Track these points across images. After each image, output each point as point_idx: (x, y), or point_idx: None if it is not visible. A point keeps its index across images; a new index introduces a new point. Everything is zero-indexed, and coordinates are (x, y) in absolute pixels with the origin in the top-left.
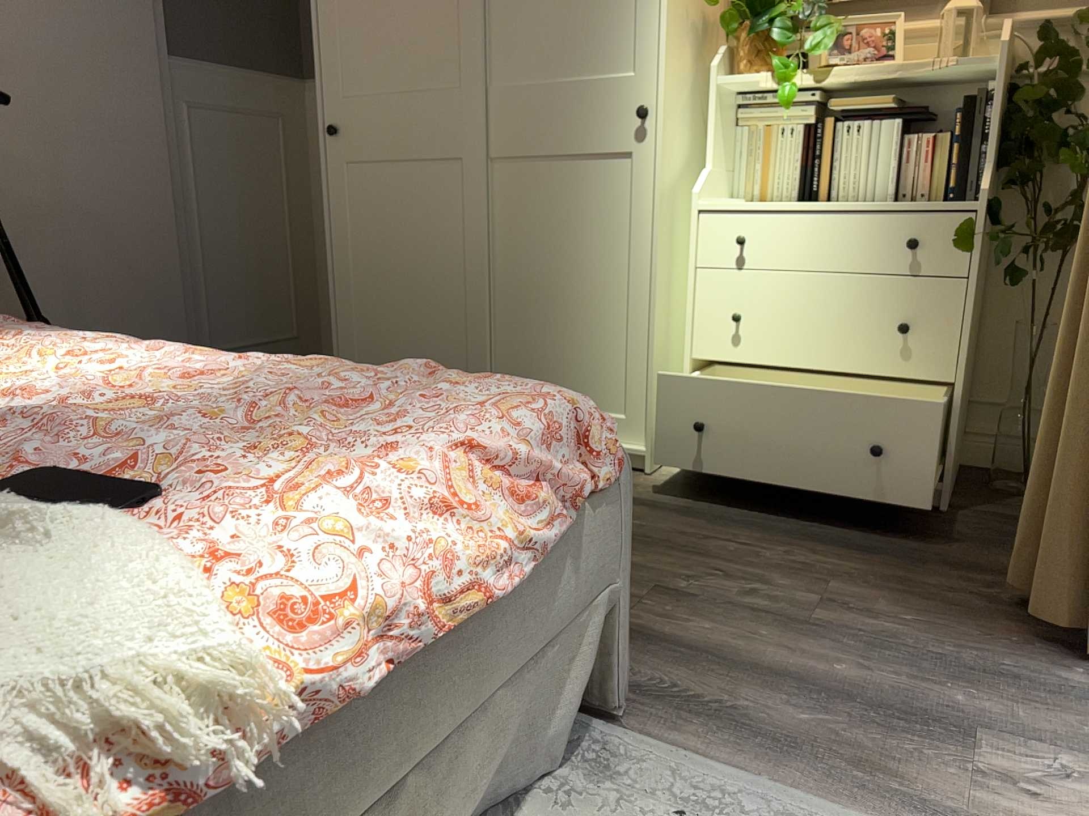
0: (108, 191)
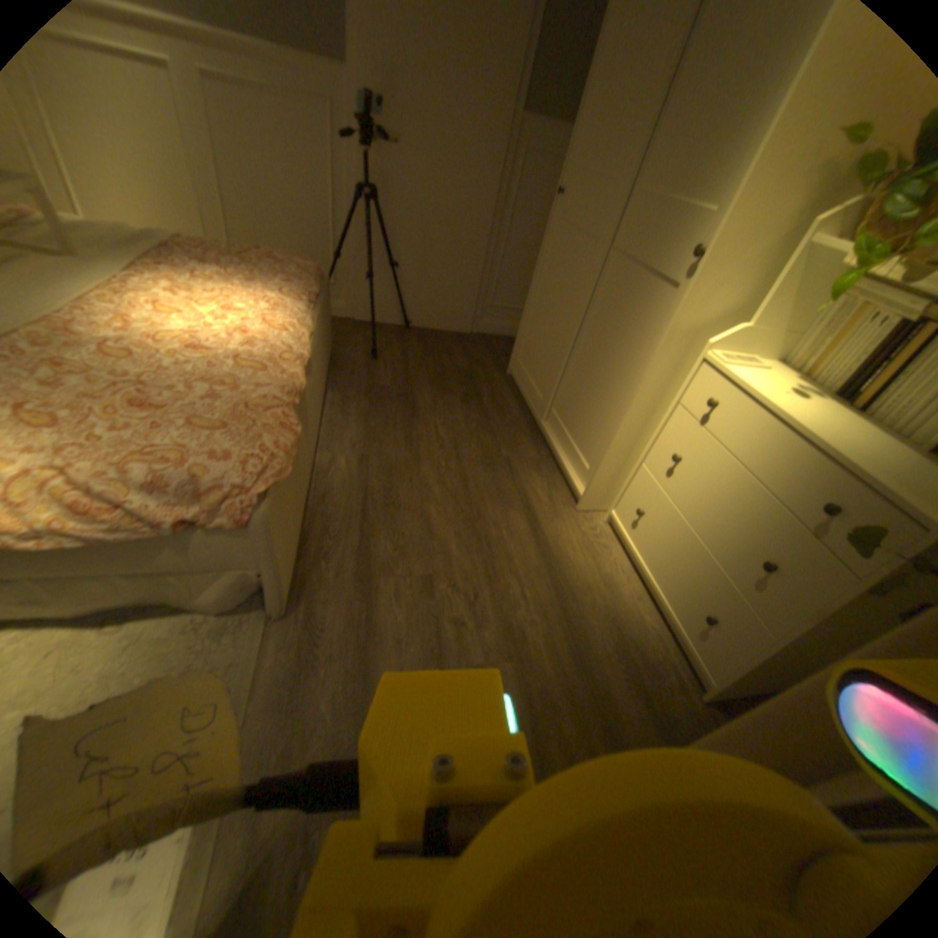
0: (455, 197)
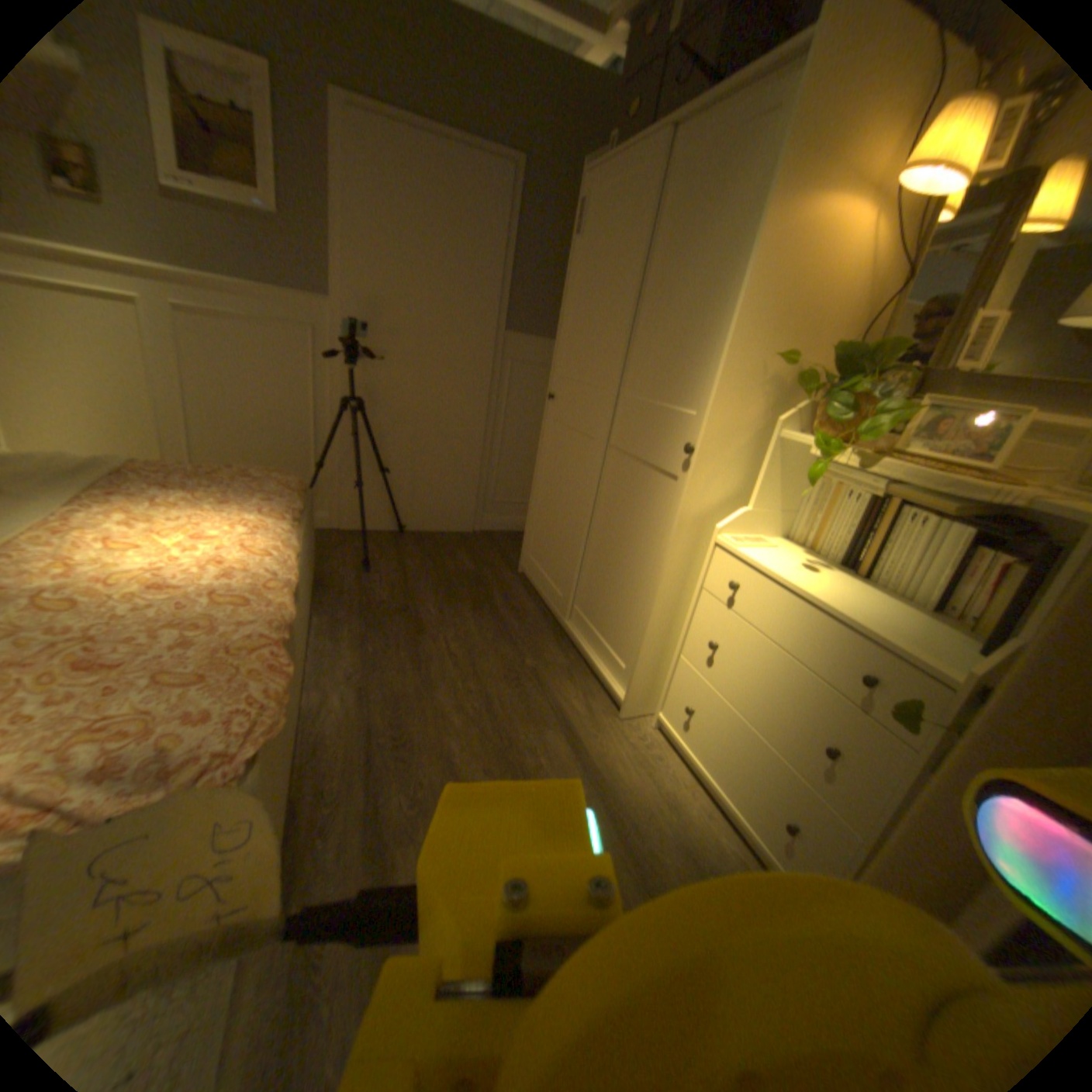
0: (444, 404)
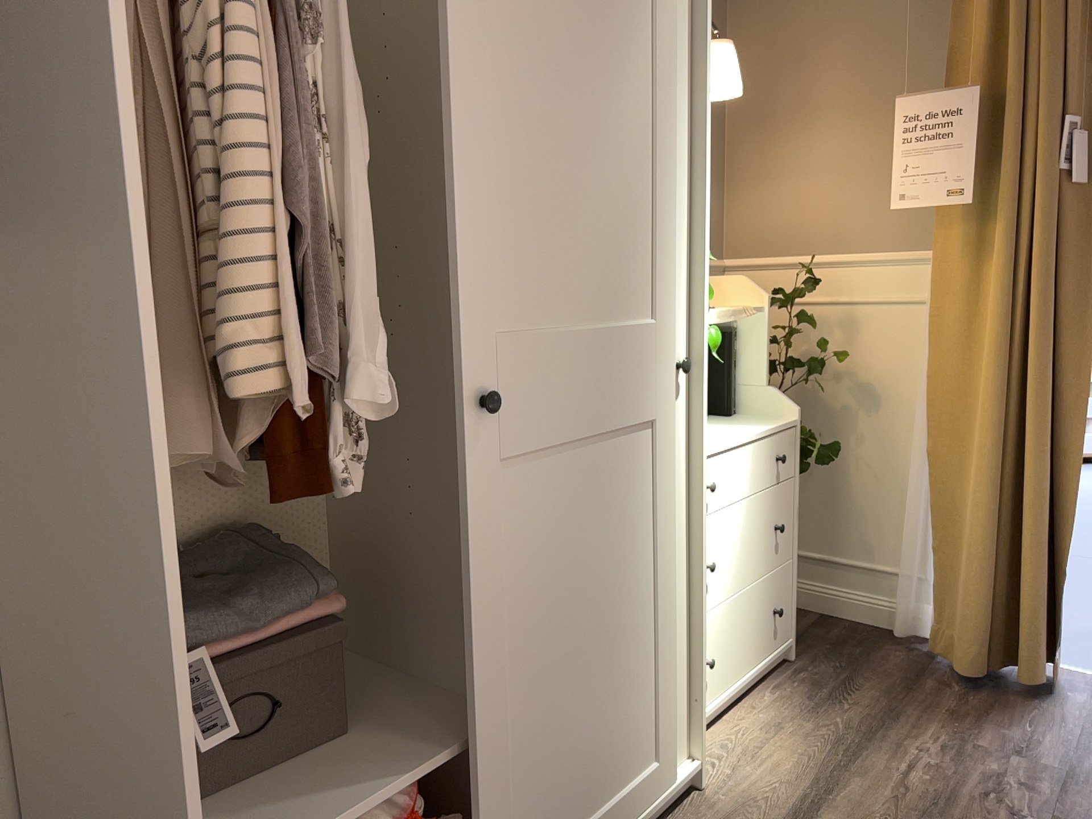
0: None
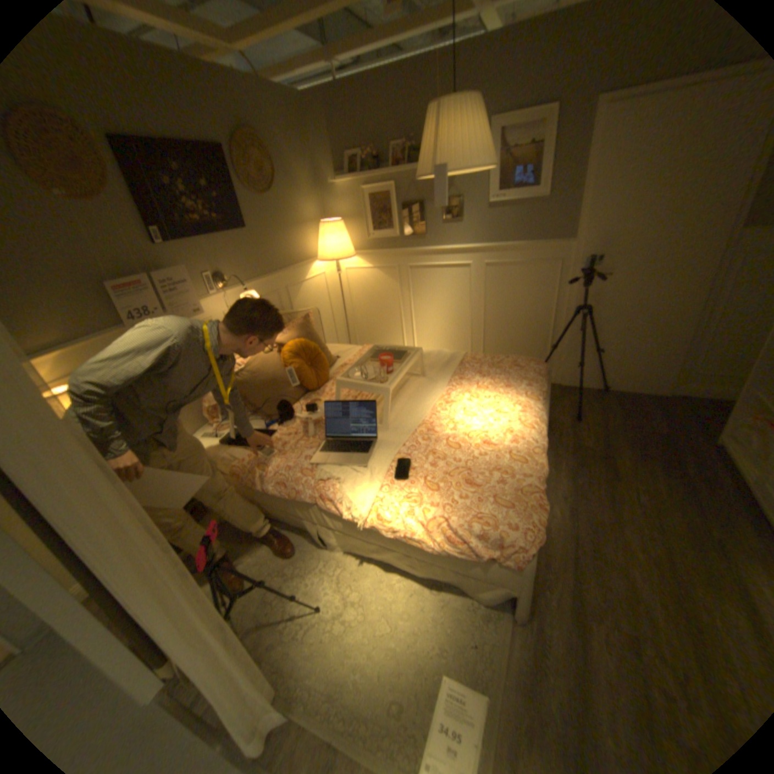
0: (661, 300)
